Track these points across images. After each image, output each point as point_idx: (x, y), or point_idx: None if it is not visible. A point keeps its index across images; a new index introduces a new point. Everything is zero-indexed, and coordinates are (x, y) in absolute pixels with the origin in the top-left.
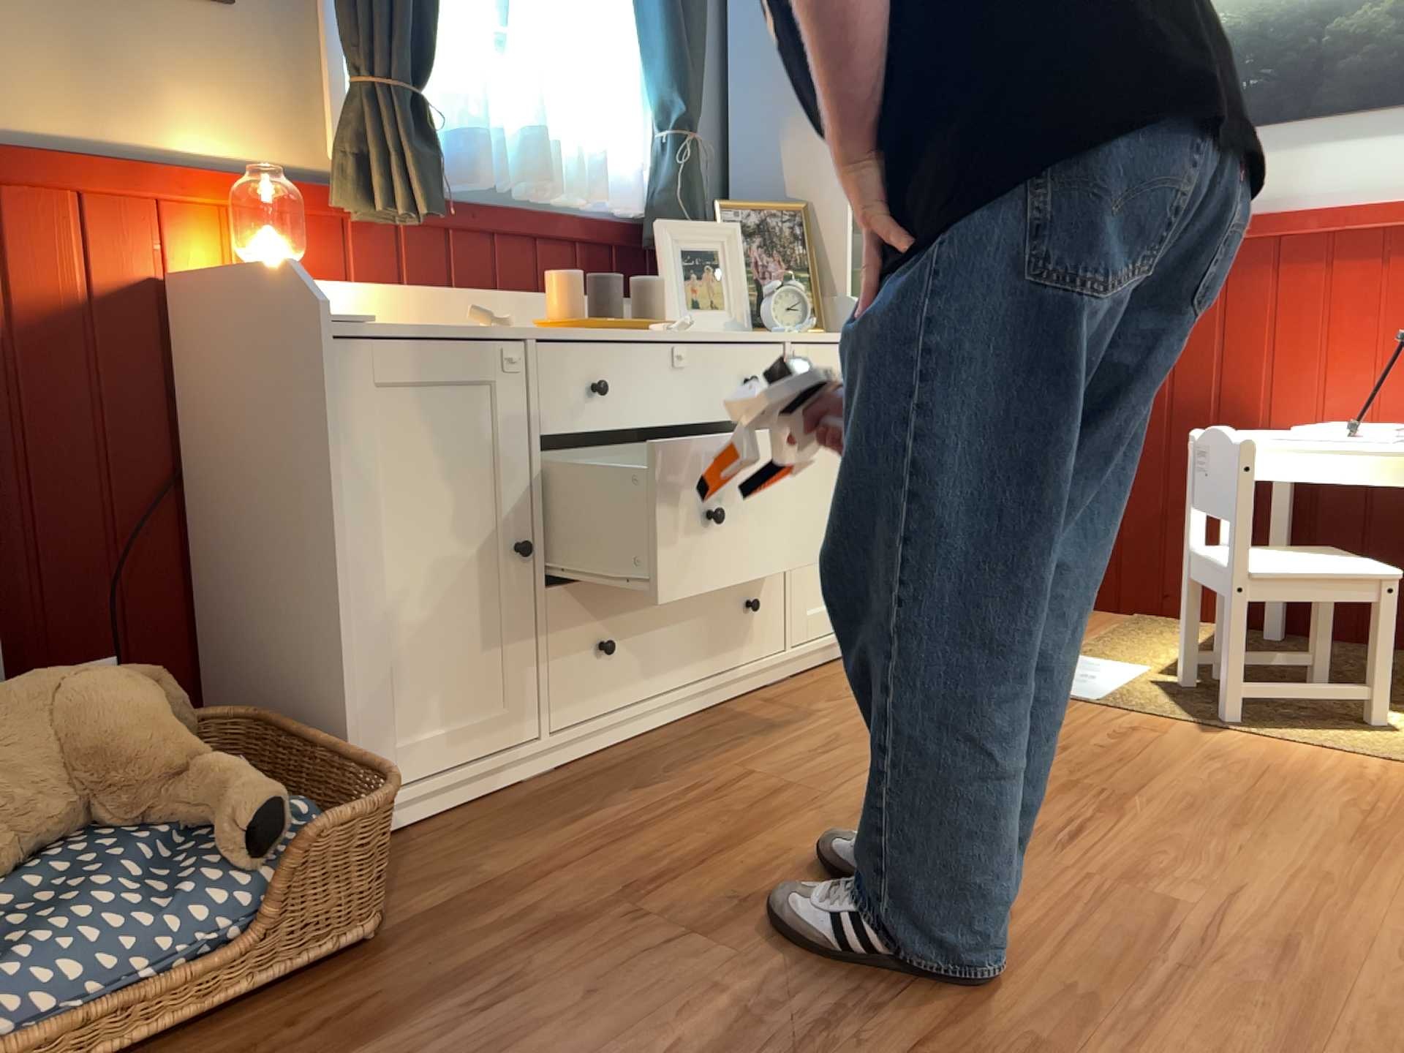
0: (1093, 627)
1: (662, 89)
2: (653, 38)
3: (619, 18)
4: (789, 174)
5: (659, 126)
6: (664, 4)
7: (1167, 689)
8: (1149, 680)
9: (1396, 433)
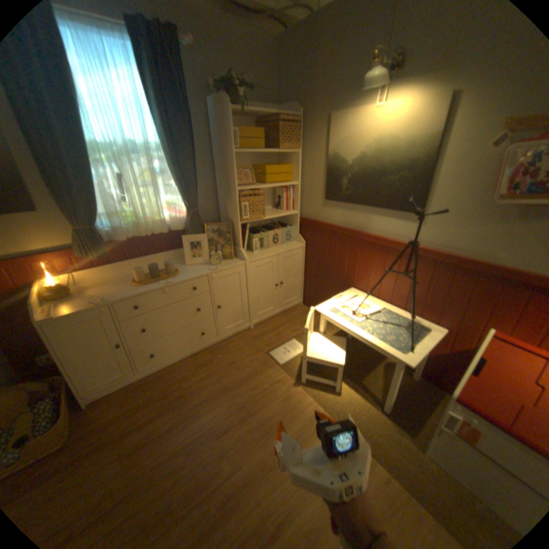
0: None
1: (182, 199)
2: (177, 186)
3: (169, 179)
4: (228, 213)
5: (185, 207)
6: (176, 178)
7: (301, 363)
8: (301, 357)
9: (366, 316)
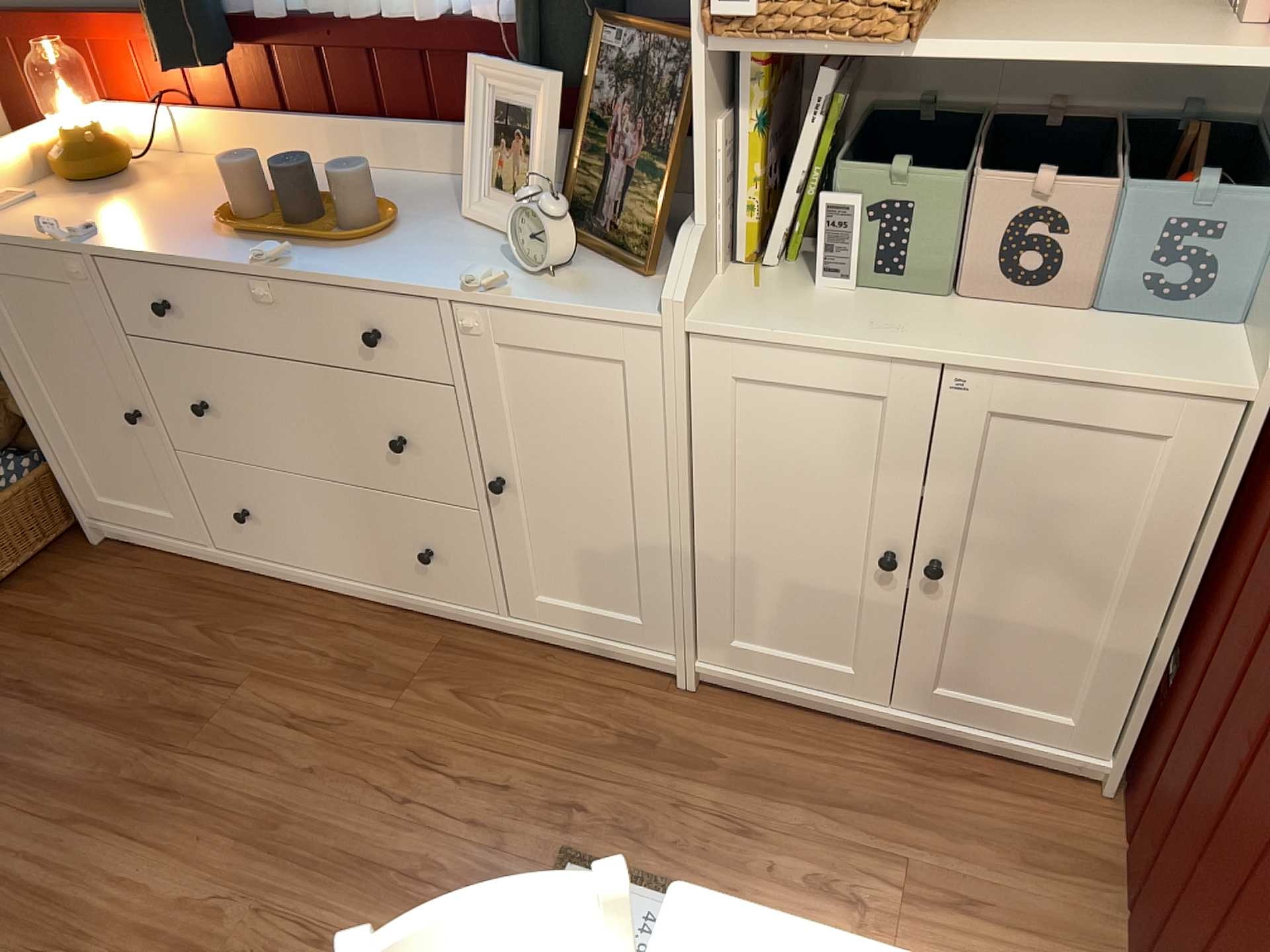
0: (975, 945)
1: None
2: None
3: None
4: None
5: None
6: None
7: None
8: None
9: None
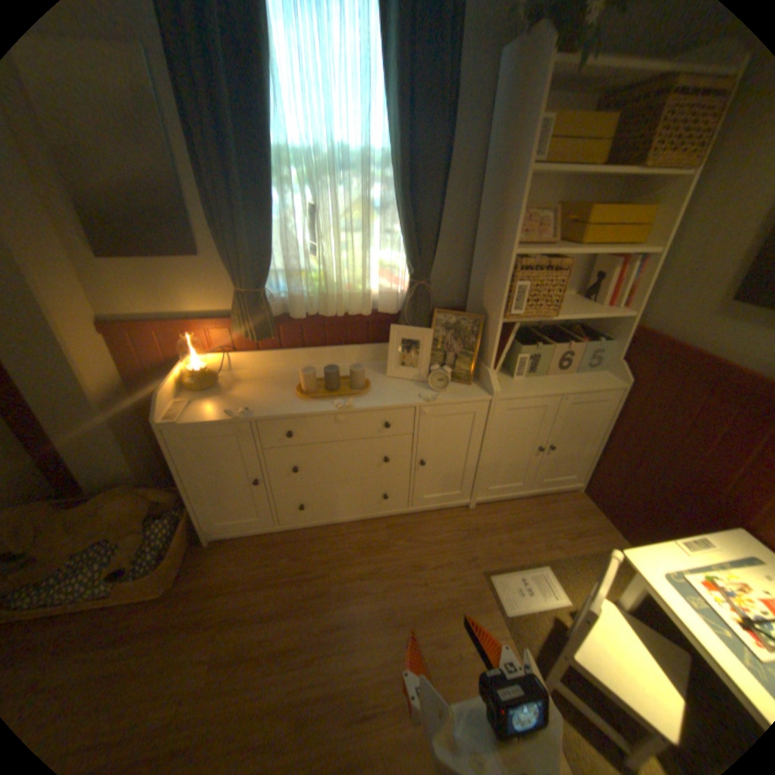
0: (593, 547)
1: (406, 258)
2: (403, 233)
3: (392, 218)
4: (485, 295)
5: (408, 273)
6: (403, 219)
7: (554, 634)
8: (557, 618)
9: None
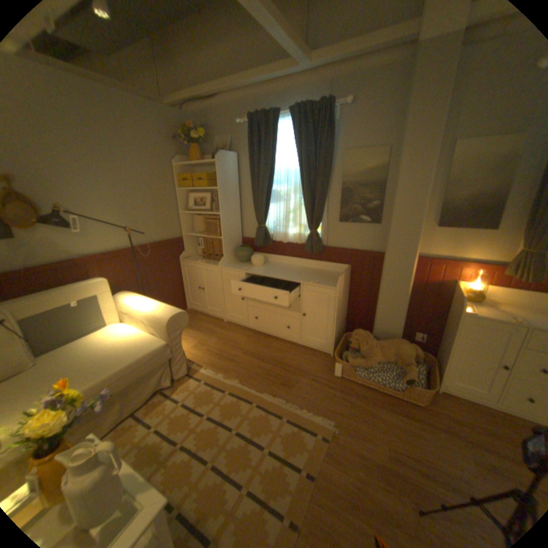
0: None
1: None
2: None
3: None
4: None
5: None
6: None
7: None
8: None
9: None
